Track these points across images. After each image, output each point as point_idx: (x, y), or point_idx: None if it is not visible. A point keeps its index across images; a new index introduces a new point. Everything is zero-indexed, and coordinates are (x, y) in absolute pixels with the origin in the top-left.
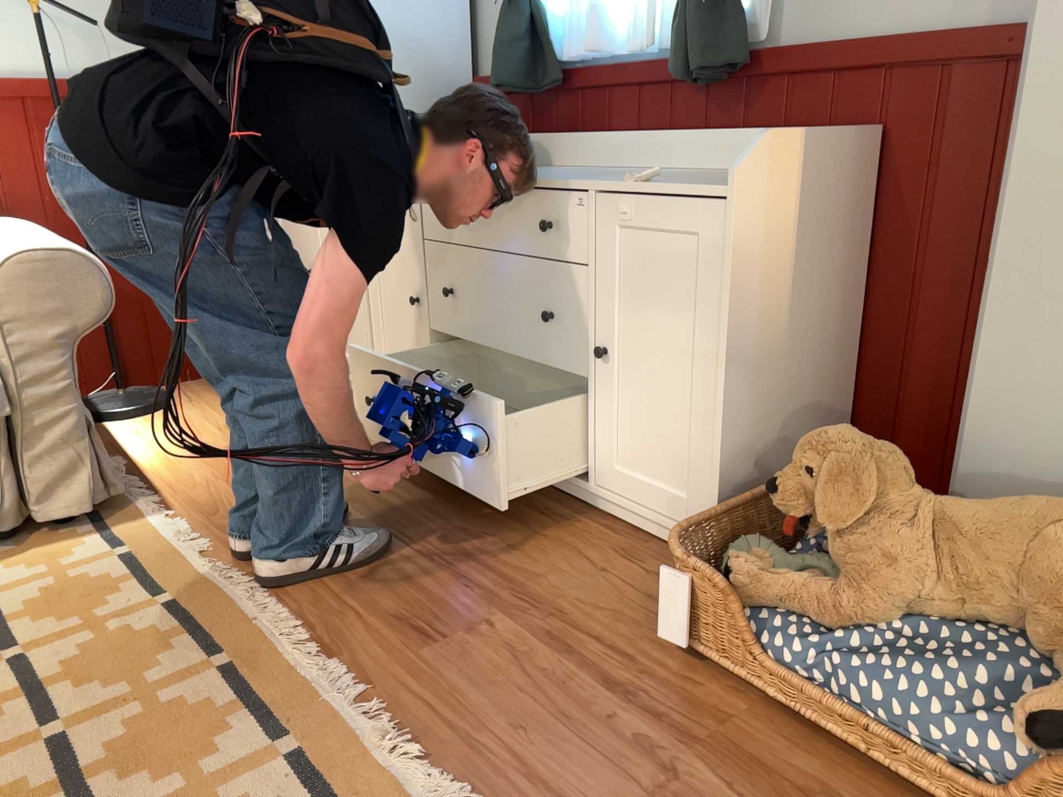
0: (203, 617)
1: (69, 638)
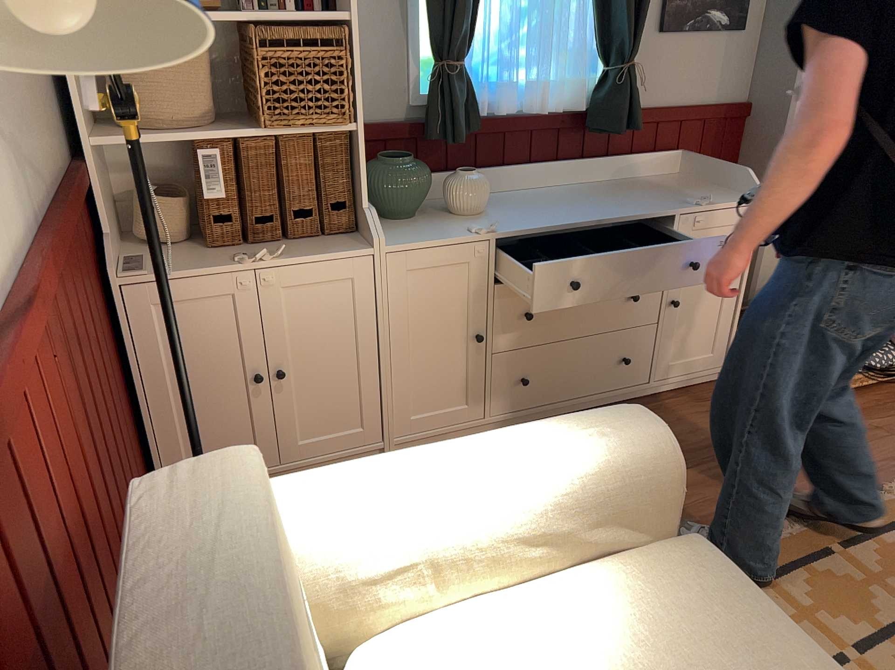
0: (788, 560)
1: (824, 628)
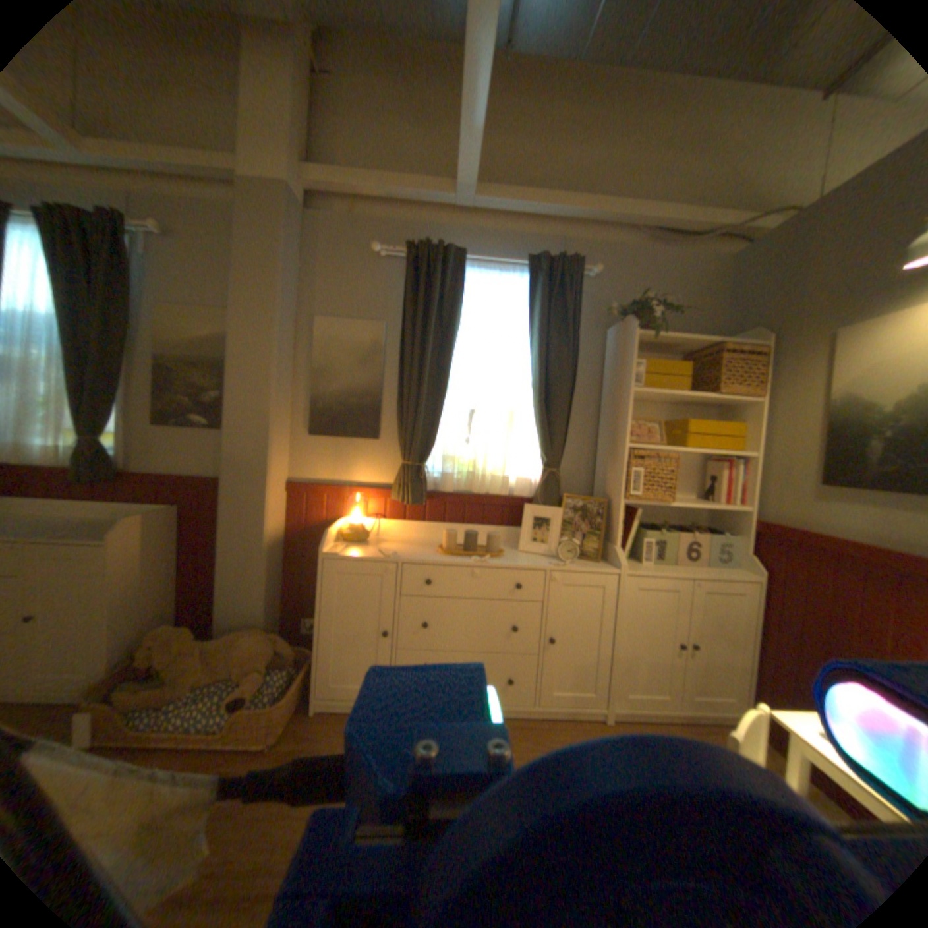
0: None
1: None
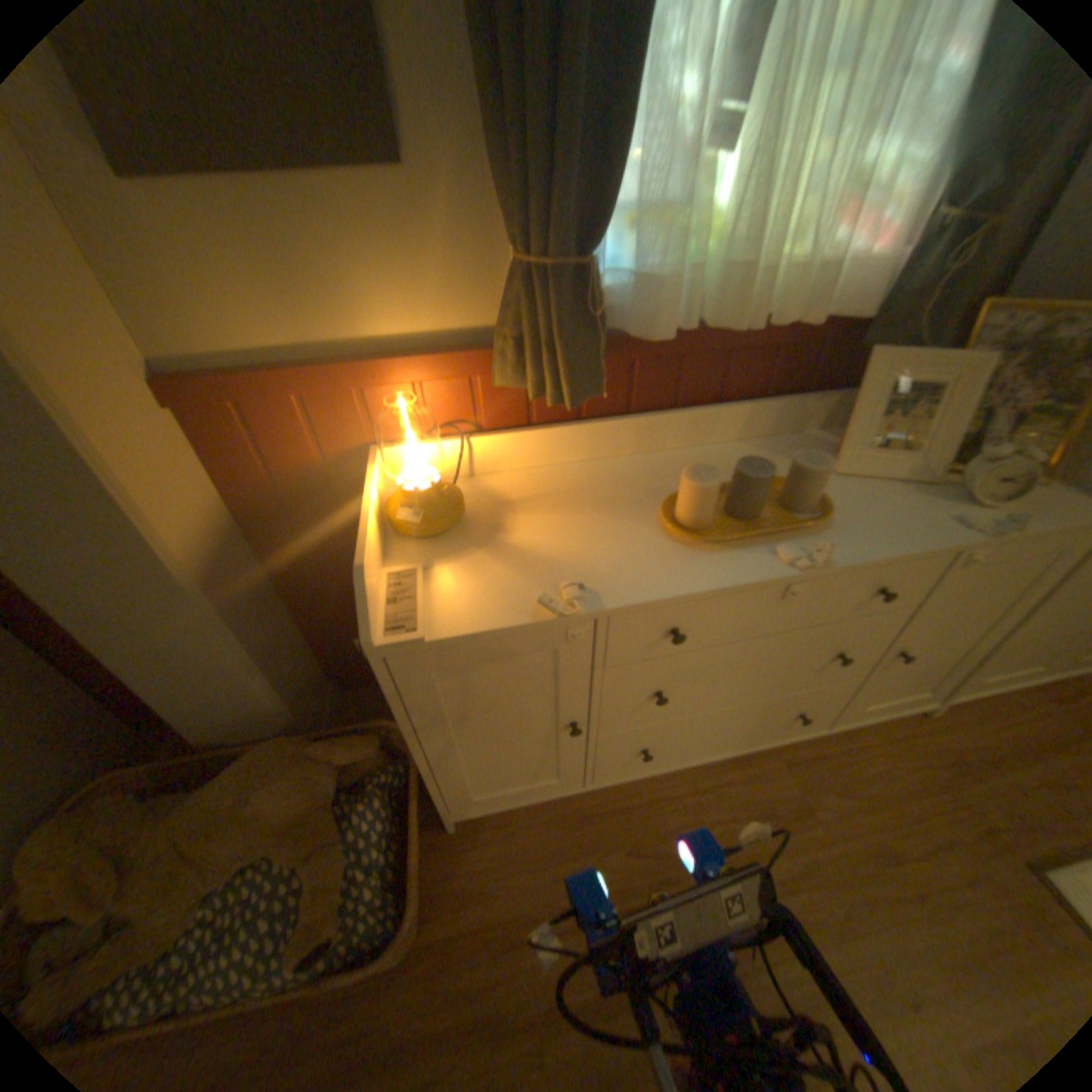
0: None
1: None
